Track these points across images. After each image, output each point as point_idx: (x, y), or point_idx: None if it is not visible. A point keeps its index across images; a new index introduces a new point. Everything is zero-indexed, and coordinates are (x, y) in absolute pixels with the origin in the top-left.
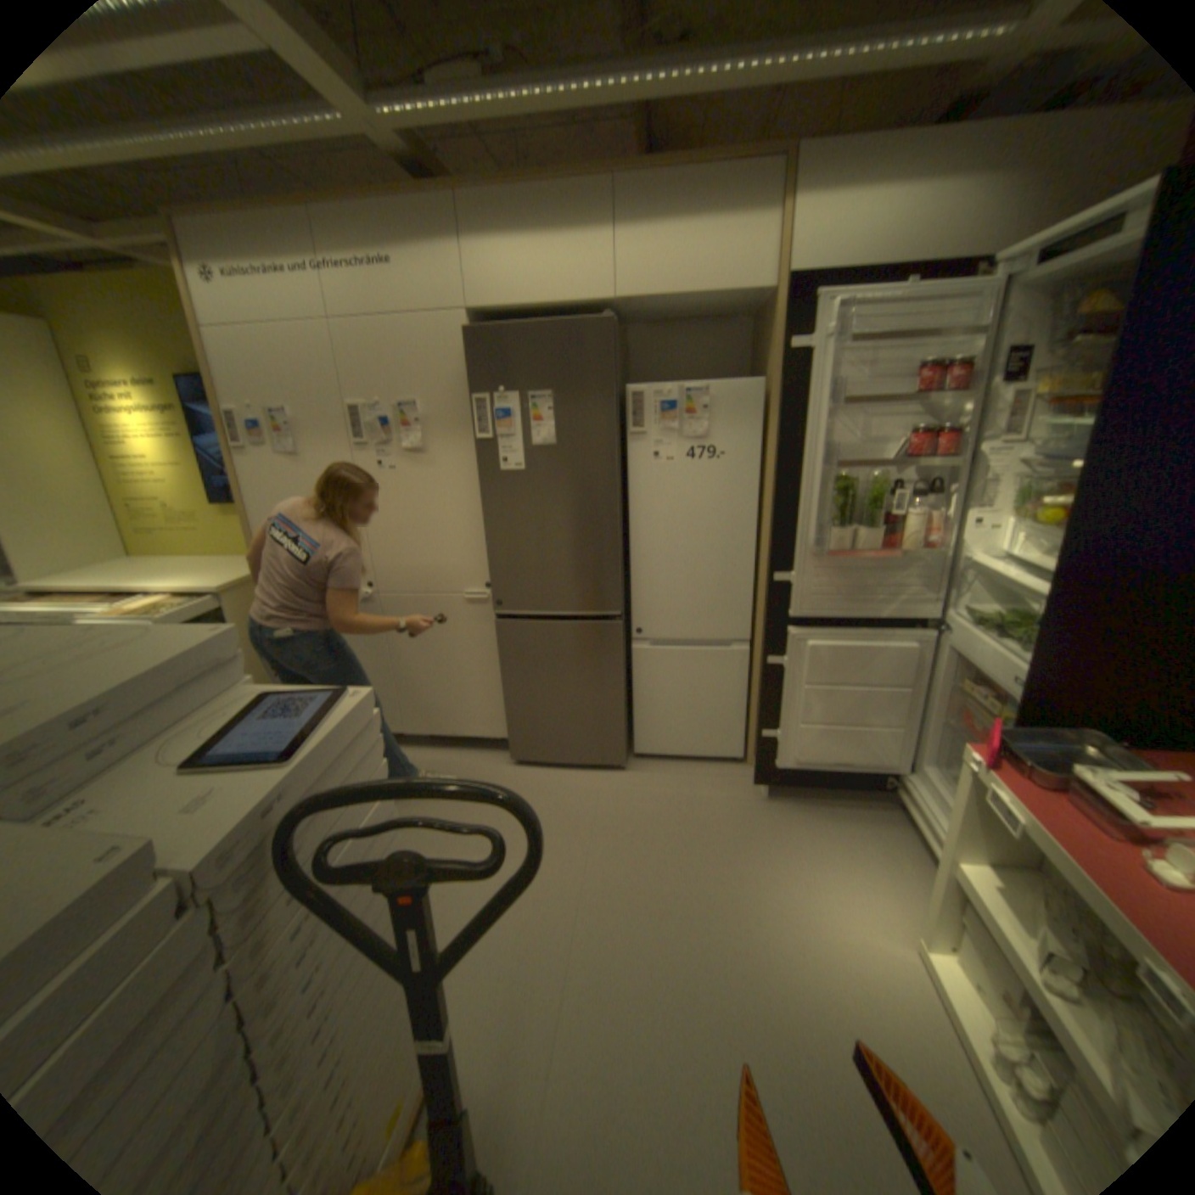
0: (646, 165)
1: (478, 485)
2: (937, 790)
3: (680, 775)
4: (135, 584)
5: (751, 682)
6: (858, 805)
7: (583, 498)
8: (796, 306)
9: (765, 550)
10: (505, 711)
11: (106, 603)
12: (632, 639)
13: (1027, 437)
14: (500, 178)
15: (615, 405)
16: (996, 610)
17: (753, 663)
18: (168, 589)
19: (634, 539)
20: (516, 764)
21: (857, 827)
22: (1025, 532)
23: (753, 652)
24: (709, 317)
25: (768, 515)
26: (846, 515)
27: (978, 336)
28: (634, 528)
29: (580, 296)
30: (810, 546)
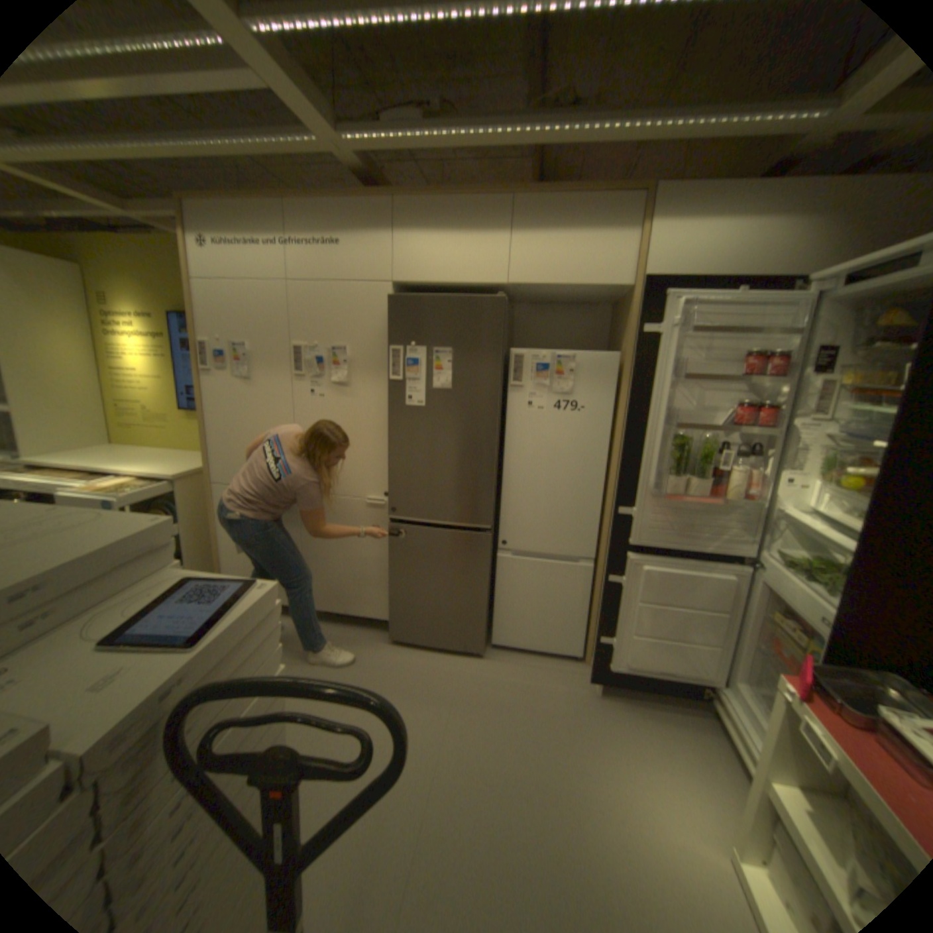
0: (540, 189)
1: (387, 414)
2: (749, 706)
3: (529, 667)
4: (112, 466)
5: (594, 593)
6: (679, 711)
7: (469, 432)
8: (649, 301)
9: (612, 487)
10: (389, 598)
11: (86, 480)
12: (499, 548)
13: (833, 417)
14: (429, 190)
15: (501, 363)
16: (806, 557)
17: (596, 578)
18: (136, 473)
19: (507, 468)
20: (394, 643)
21: (677, 731)
22: (830, 494)
23: (597, 569)
24: (578, 302)
25: (616, 459)
26: (681, 466)
27: (793, 334)
28: (507, 459)
29: (481, 280)
30: (651, 488)
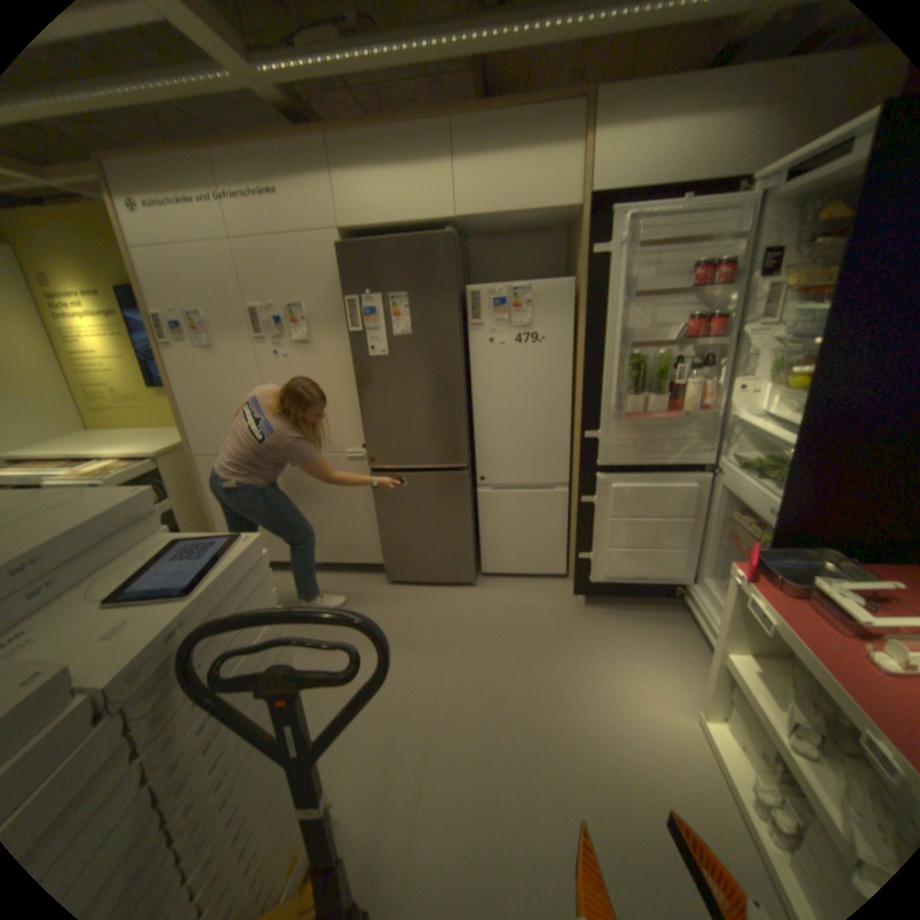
0: (476, 108)
1: (353, 367)
2: (713, 596)
3: (517, 588)
4: (90, 451)
5: (570, 516)
6: (654, 609)
7: (434, 376)
8: (597, 220)
9: (578, 413)
10: (381, 543)
11: (67, 467)
12: (478, 485)
13: (780, 320)
14: (360, 121)
15: (457, 302)
16: (757, 457)
17: (571, 501)
18: (116, 454)
19: (476, 407)
20: (391, 583)
21: (653, 625)
22: (779, 395)
23: (571, 493)
24: (532, 229)
25: (580, 386)
26: (639, 385)
27: (741, 240)
28: (476, 398)
29: (427, 216)
30: (612, 410)
